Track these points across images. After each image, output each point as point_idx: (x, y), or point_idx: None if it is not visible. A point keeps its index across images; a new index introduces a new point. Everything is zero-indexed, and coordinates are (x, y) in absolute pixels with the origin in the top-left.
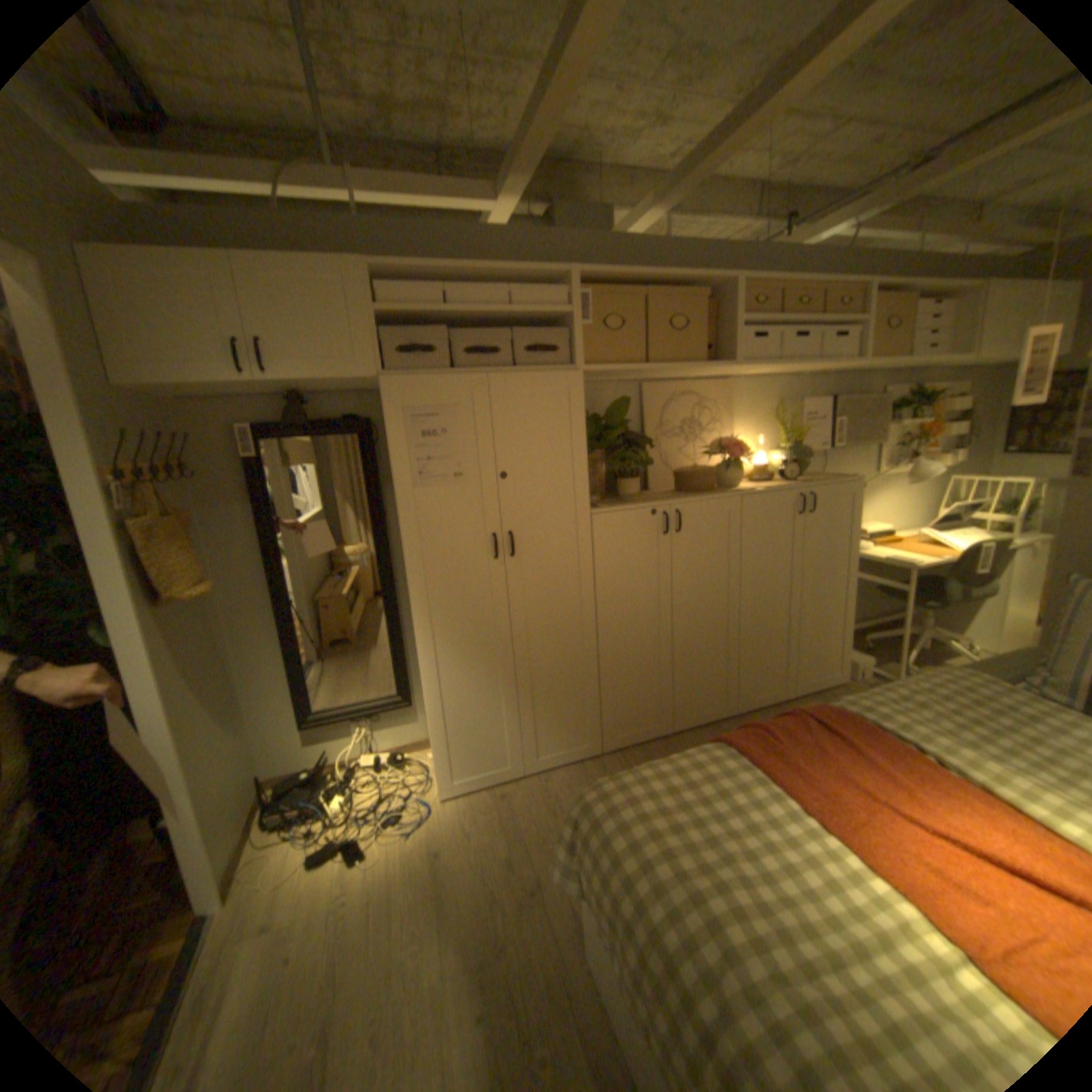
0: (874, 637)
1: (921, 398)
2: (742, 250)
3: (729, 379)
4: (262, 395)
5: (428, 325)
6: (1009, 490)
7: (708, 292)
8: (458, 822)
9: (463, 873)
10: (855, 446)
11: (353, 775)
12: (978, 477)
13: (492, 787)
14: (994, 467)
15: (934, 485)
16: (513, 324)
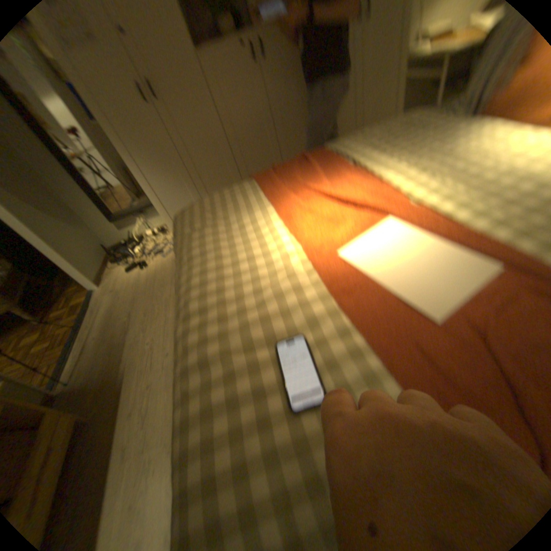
0: None
1: None
2: None
3: None
4: None
5: None
6: None
7: None
8: None
9: None
10: None
11: (143, 236)
12: None
13: None
14: None
15: None
16: None
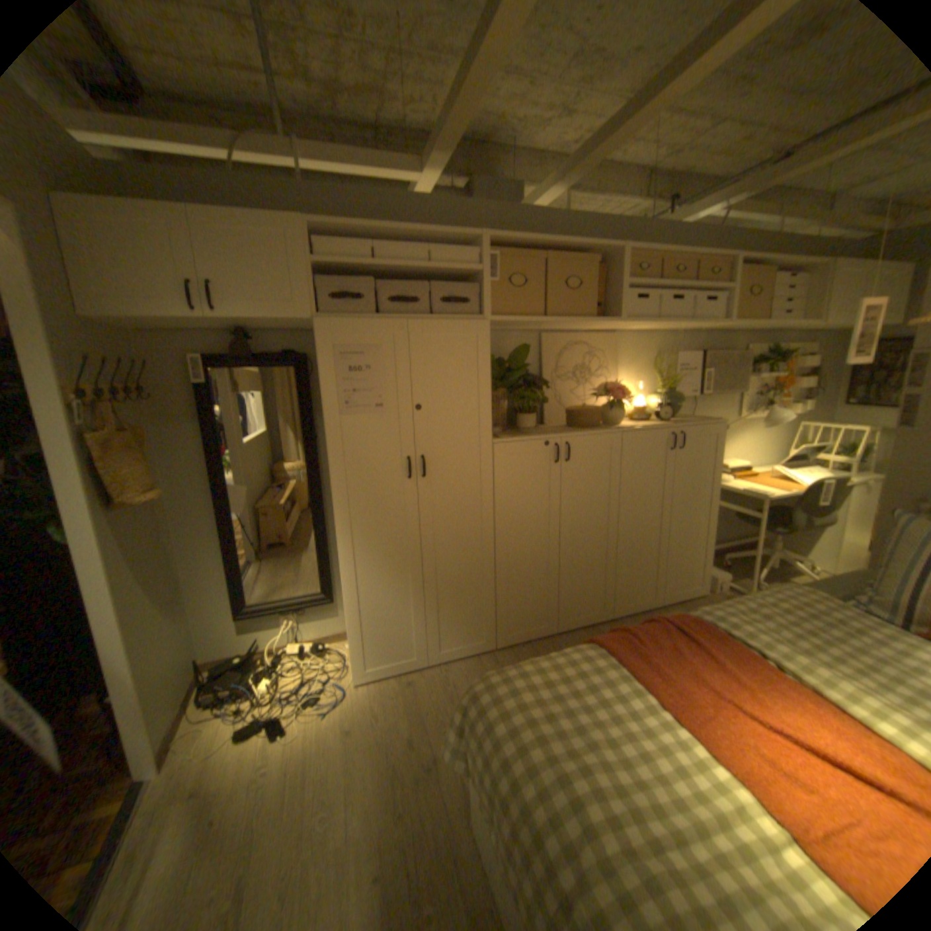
0: (732, 556)
1: (778, 356)
2: (630, 224)
3: (616, 333)
4: (213, 330)
5: (358, 276)
6: (849, 436)
7: (600, 258)
8: (369, 705)
9: (369, 749)
10: (721, 393)
11: (279, 661)
12: (824, 424)
13: (400, 675)
14: (837, 416)
15: (786, 429)
16: (432, 278)
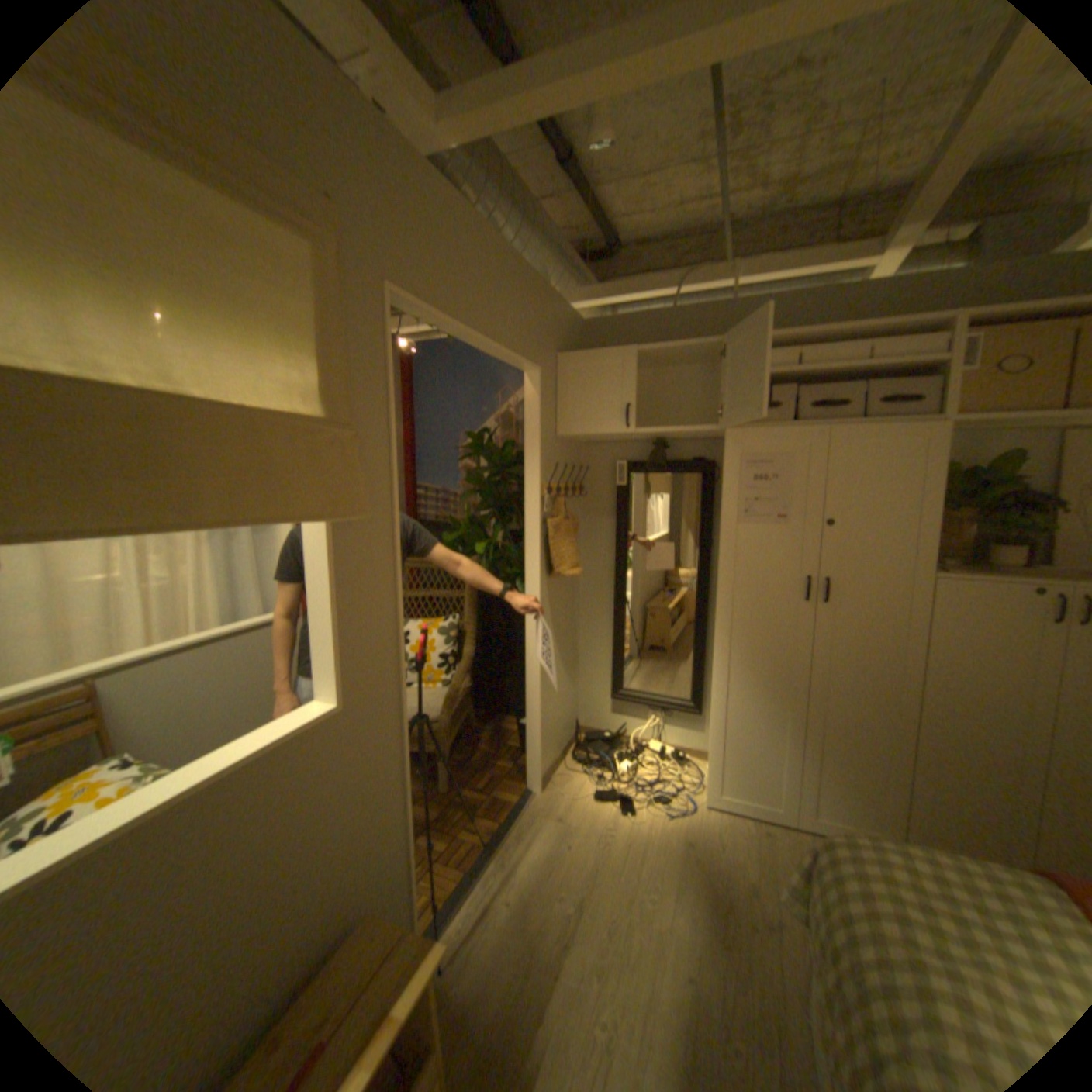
0: None
1: None
2: None
3: None
4: (638, 442)
5: (780, 383)
6: None
7: None
8: (718, 834)
9: (710, 874)
10: None
11: (641, 753)
12: None
13: (760, 824)
14: None
15: None
16: (874, 376)
